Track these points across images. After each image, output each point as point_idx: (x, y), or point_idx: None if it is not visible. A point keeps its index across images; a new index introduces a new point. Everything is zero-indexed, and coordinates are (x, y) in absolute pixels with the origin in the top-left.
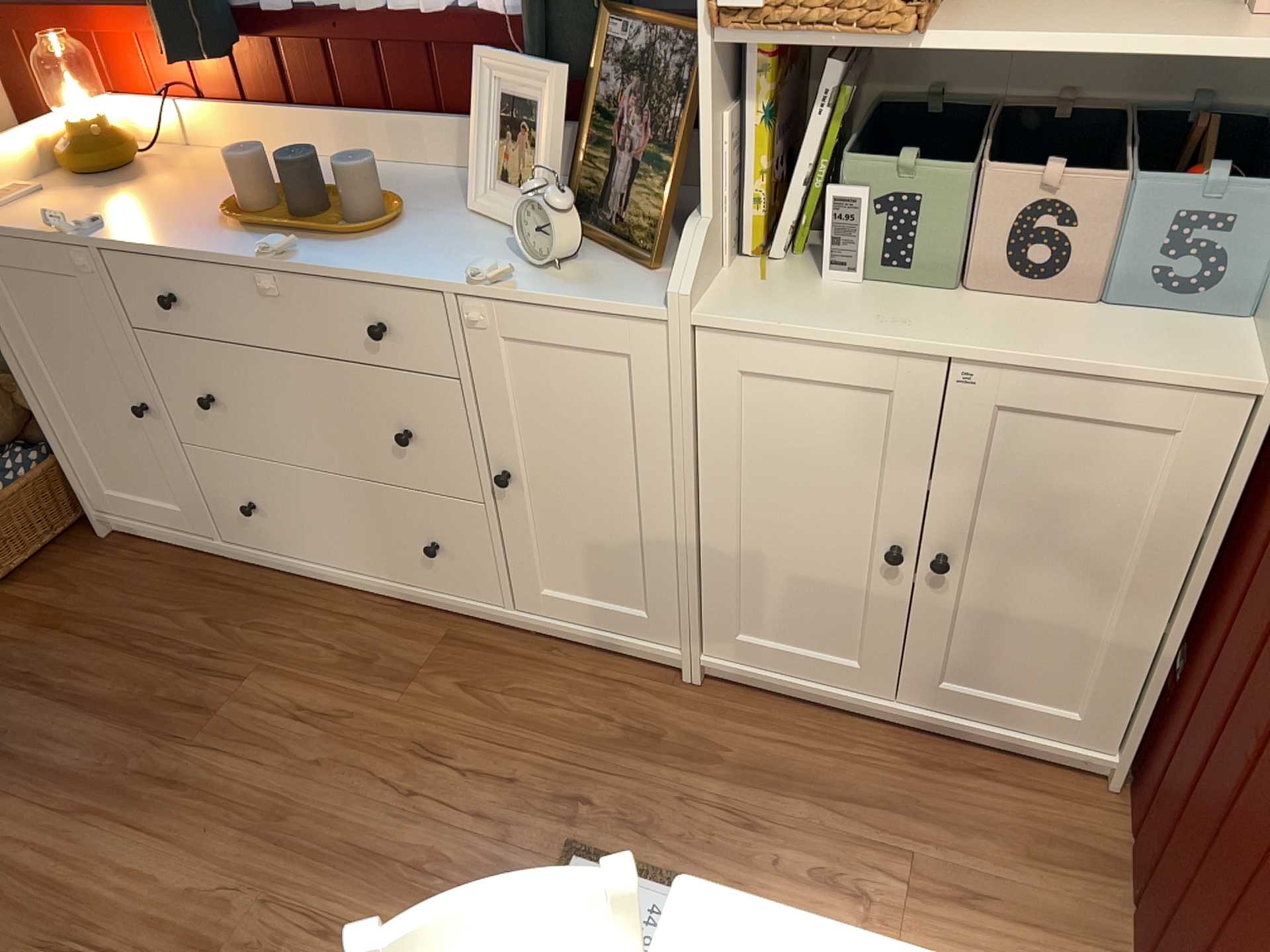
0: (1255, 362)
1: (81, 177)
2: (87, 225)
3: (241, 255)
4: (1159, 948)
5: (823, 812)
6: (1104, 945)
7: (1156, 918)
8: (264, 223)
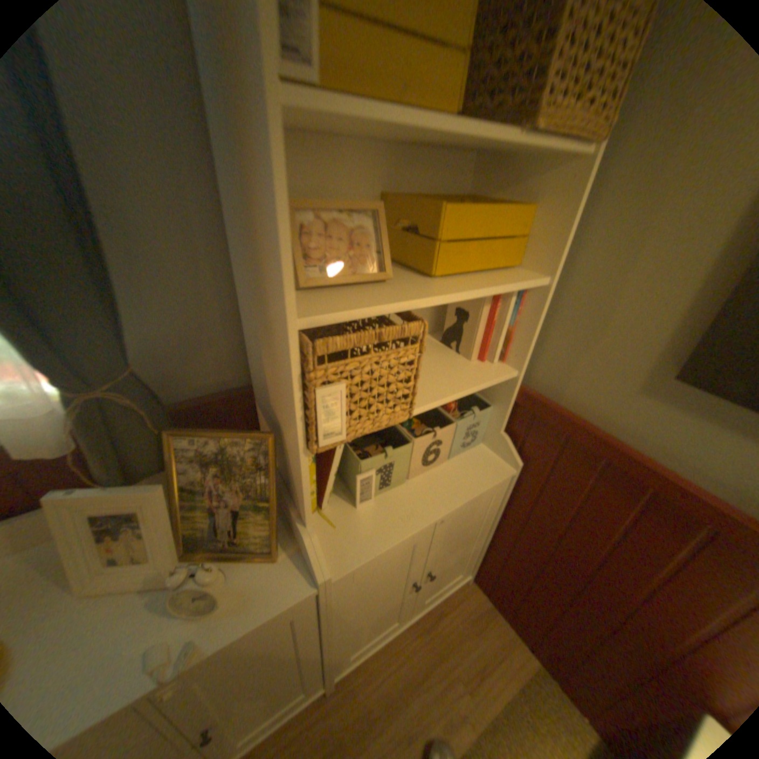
0: (505, 466)
1: None
2: None
3: None
4: (538, 642)
5: (423, 698)
6: (515, 649)
7: (528, 632)
8: None
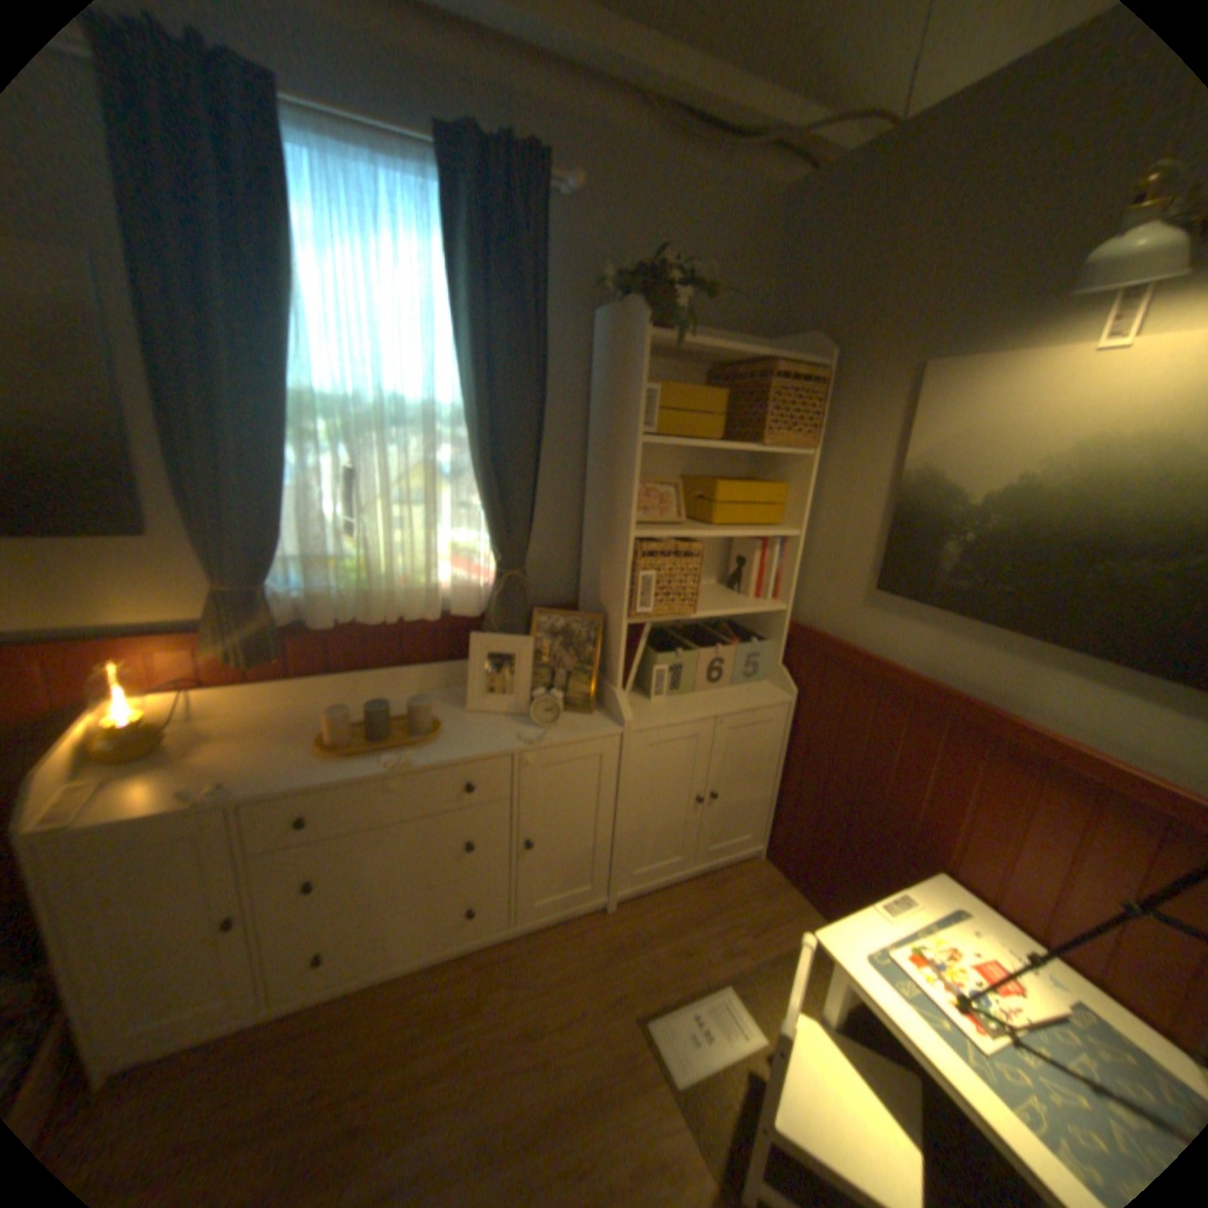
0: (781, 695)
1: (120, 768)
2: (215, 796)
3: (367, 775)
4: (828, 901)
5: (702, 934)
6: (806, 916)
7: (818, 892)
8: (365, 753)
